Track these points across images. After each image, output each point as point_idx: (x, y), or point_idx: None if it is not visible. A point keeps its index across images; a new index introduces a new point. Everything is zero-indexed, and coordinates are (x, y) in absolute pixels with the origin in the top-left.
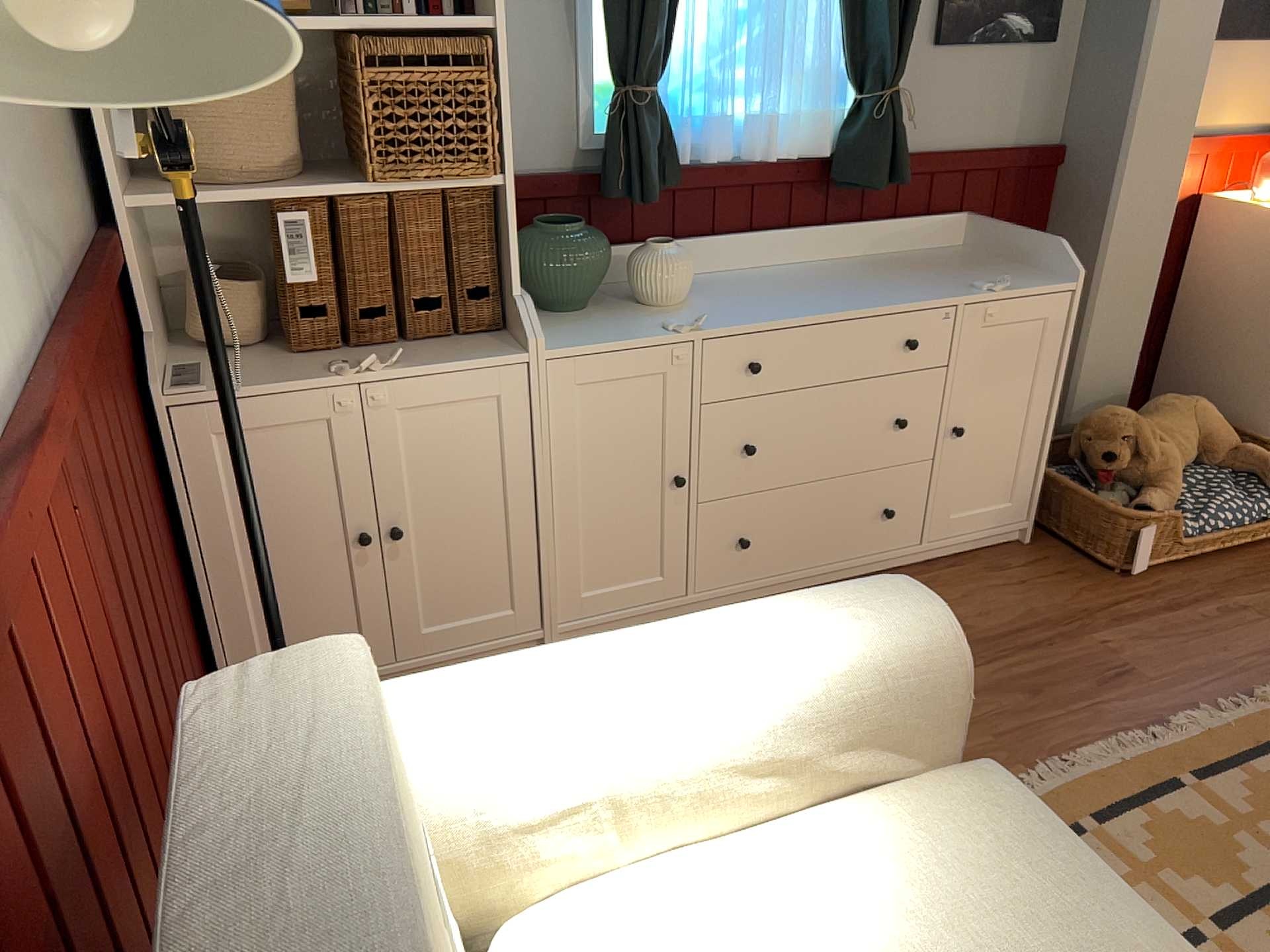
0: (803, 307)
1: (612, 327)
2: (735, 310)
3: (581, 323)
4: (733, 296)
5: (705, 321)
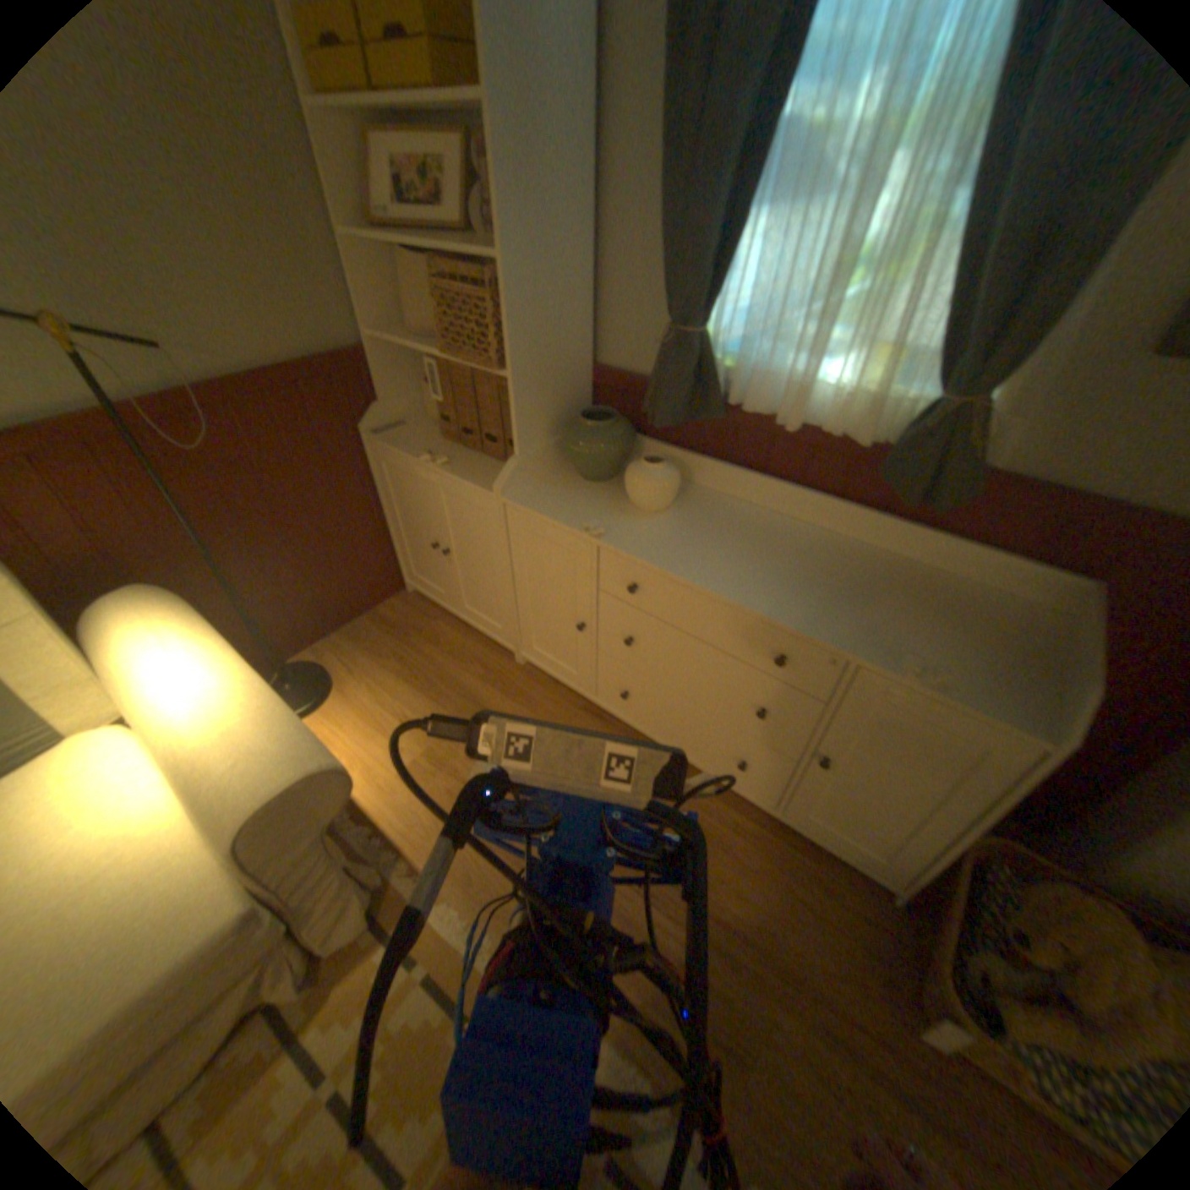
0: (704, 568)
1: (571, 504)
2: (661, 539)
3: (568, 492)
4: (695, 528)
5: (619, 534)
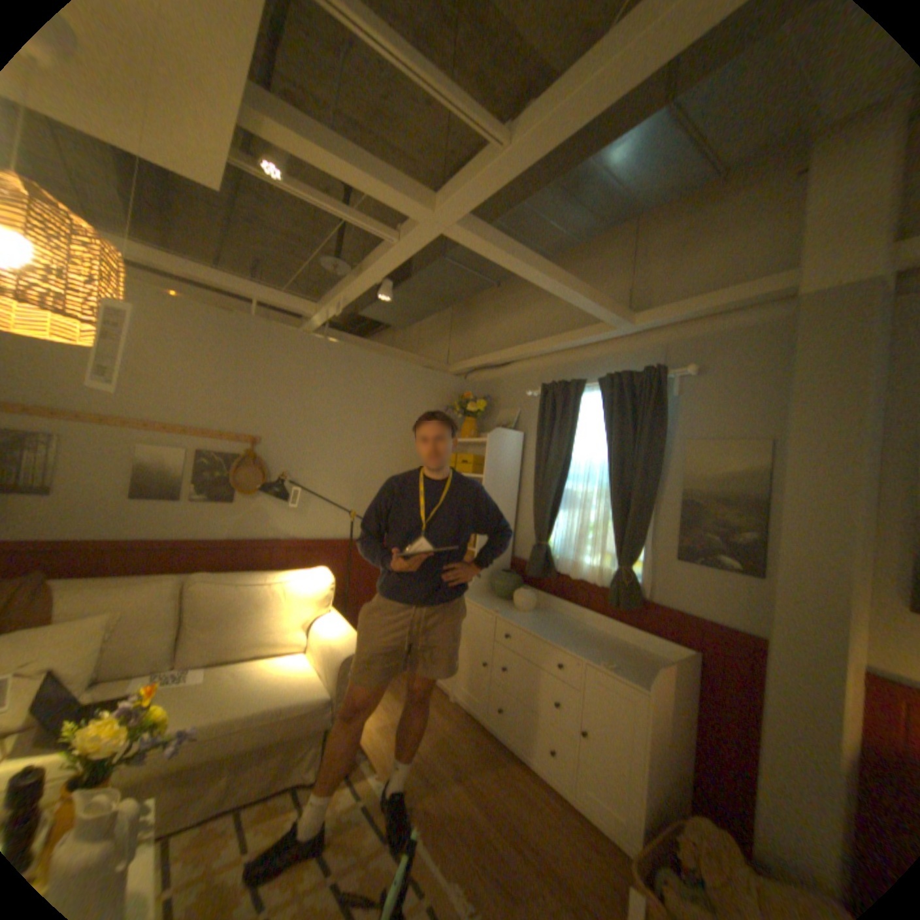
0: (535, 628)
1: (489, 604)
2: (522, 619)
3: (490, 601)
4: (538, 619)
5: (505, 614)
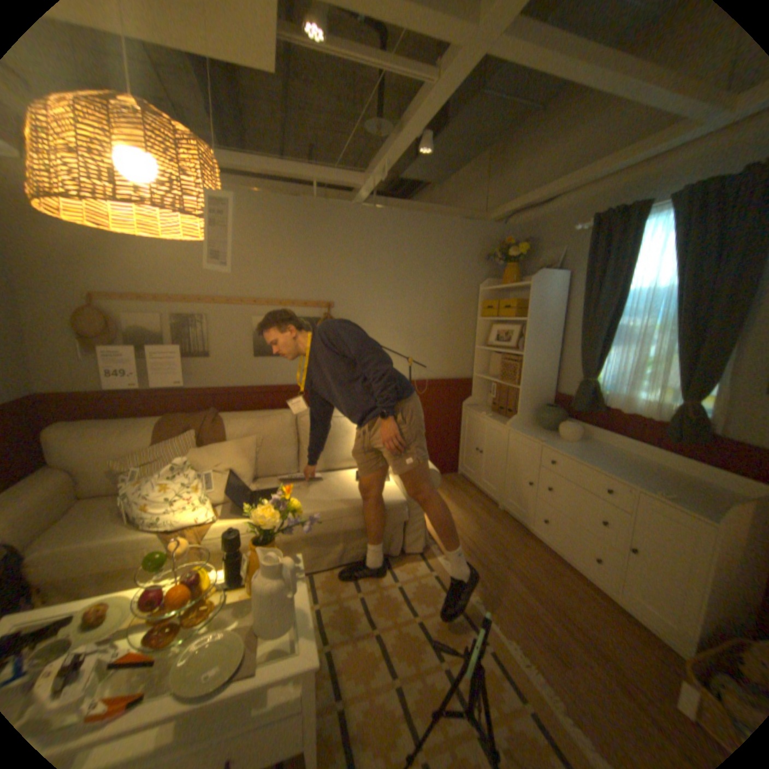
0: (583, 457)
1: (535, 434)
2: (568, 448)
3: (535, 431)
4: (585, 448)
5: (551, 443)
